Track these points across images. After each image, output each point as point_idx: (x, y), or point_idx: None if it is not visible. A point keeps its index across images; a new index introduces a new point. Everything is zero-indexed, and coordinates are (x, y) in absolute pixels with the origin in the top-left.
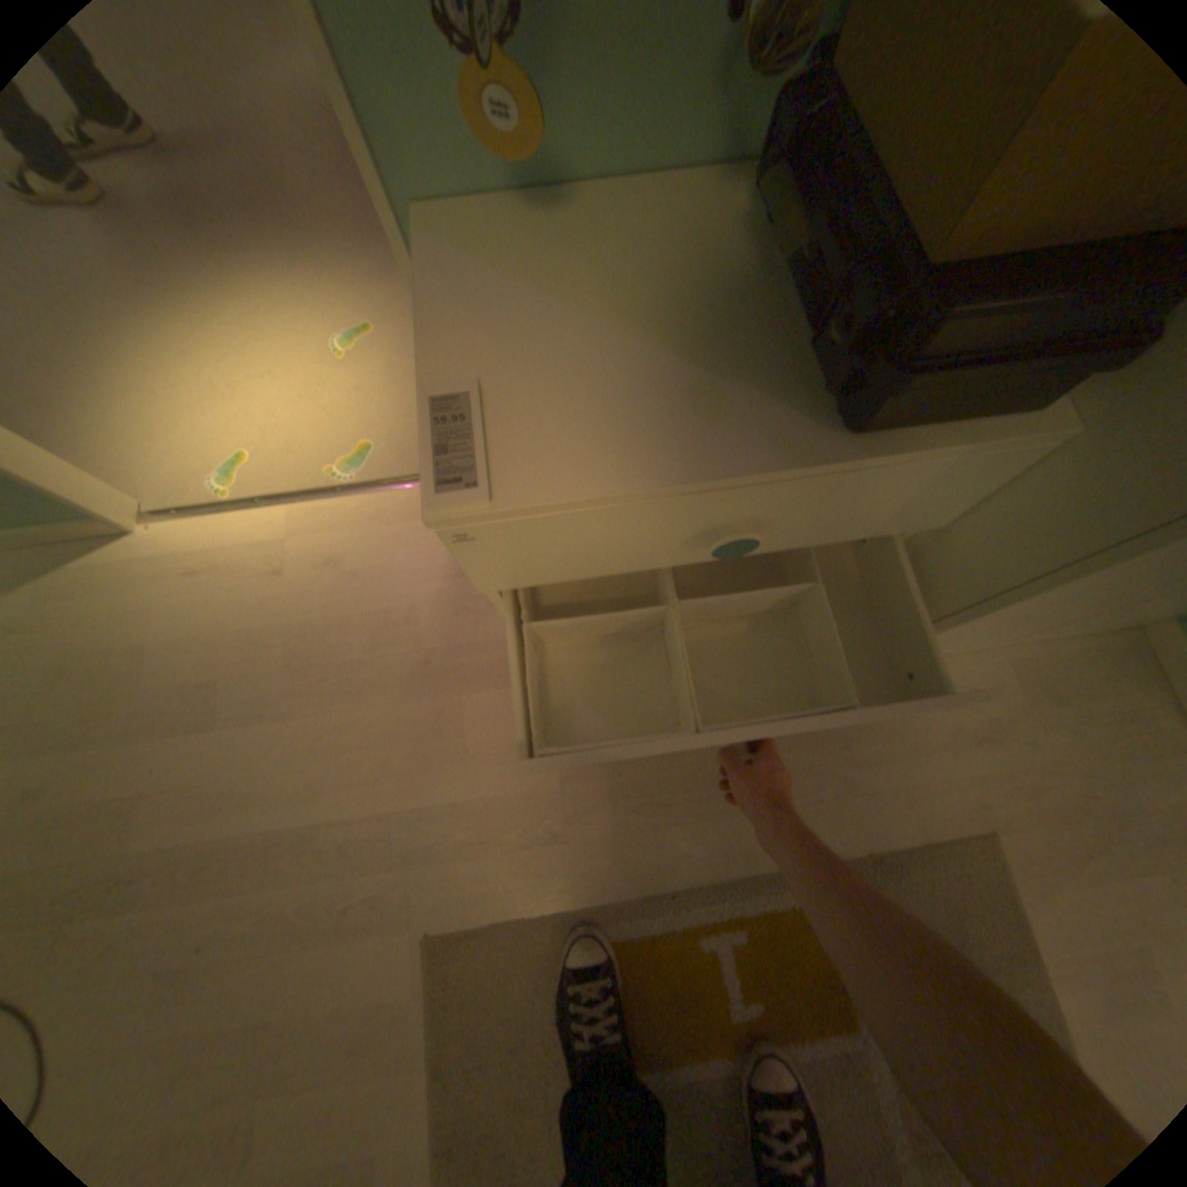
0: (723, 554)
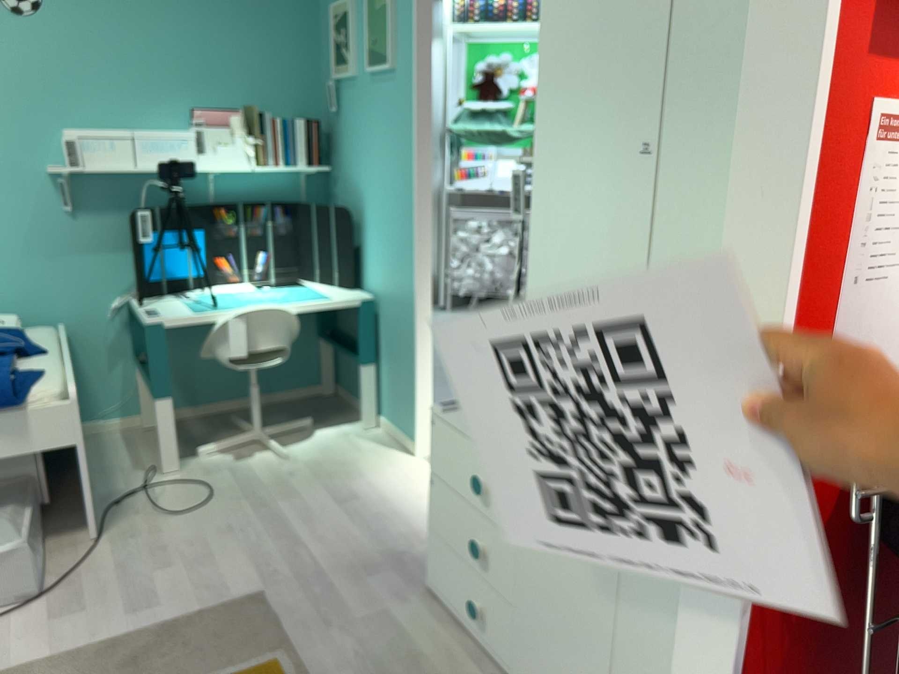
0: (474, 487)
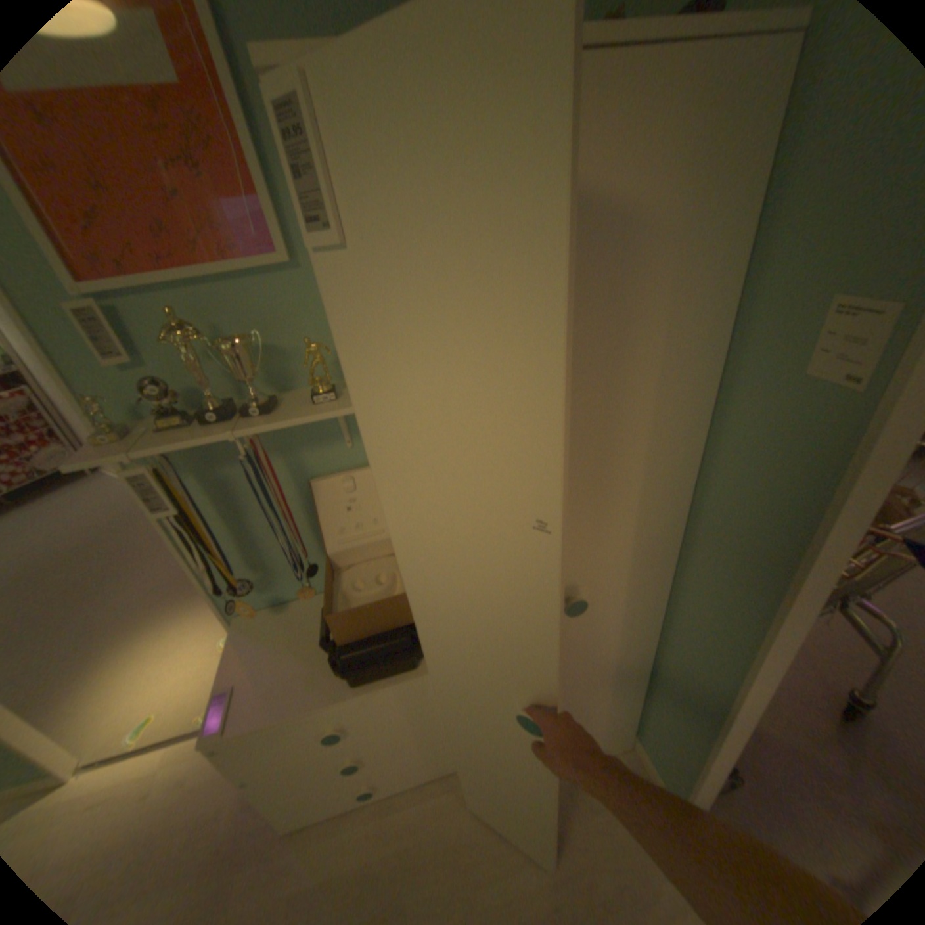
0: (327, 745)
